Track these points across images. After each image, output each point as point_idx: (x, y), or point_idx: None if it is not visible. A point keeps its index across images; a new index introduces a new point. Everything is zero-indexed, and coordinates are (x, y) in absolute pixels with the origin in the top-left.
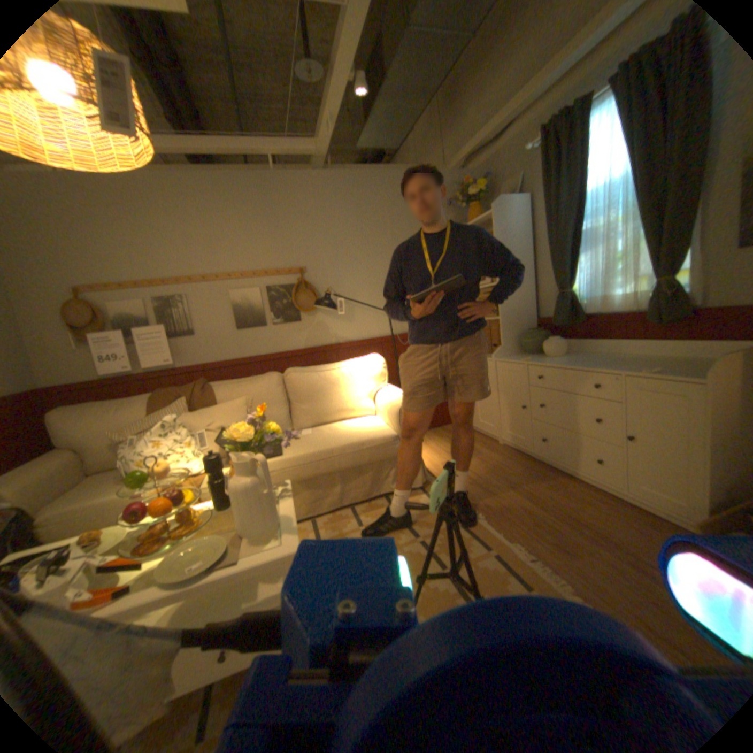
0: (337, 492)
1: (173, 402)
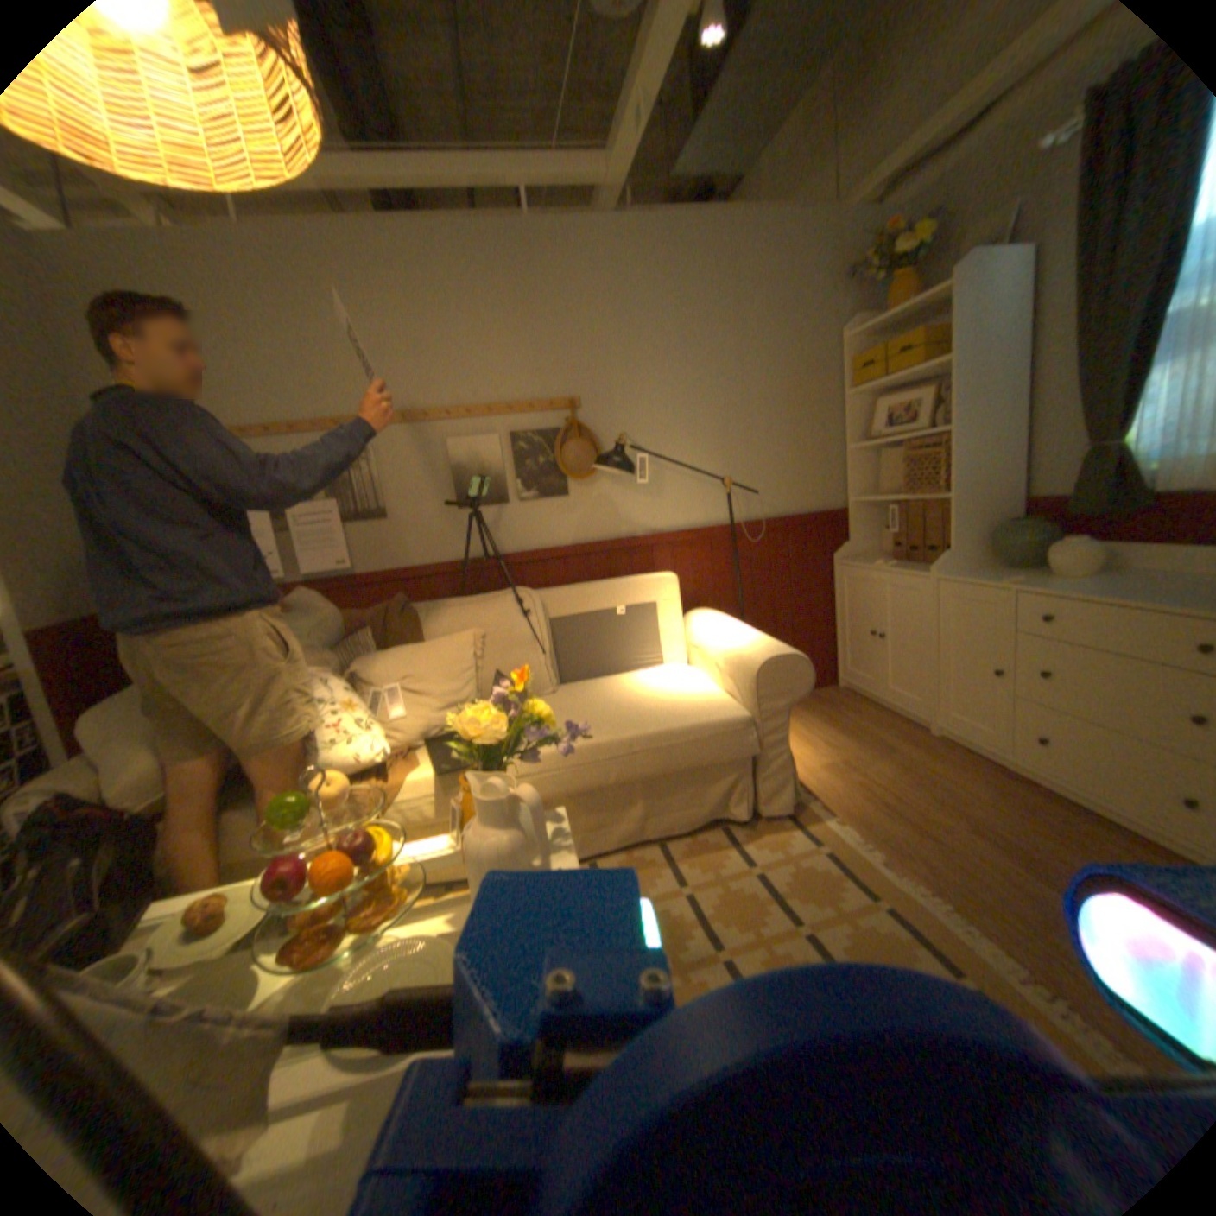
0: (636, 817)
1: (351, 638)
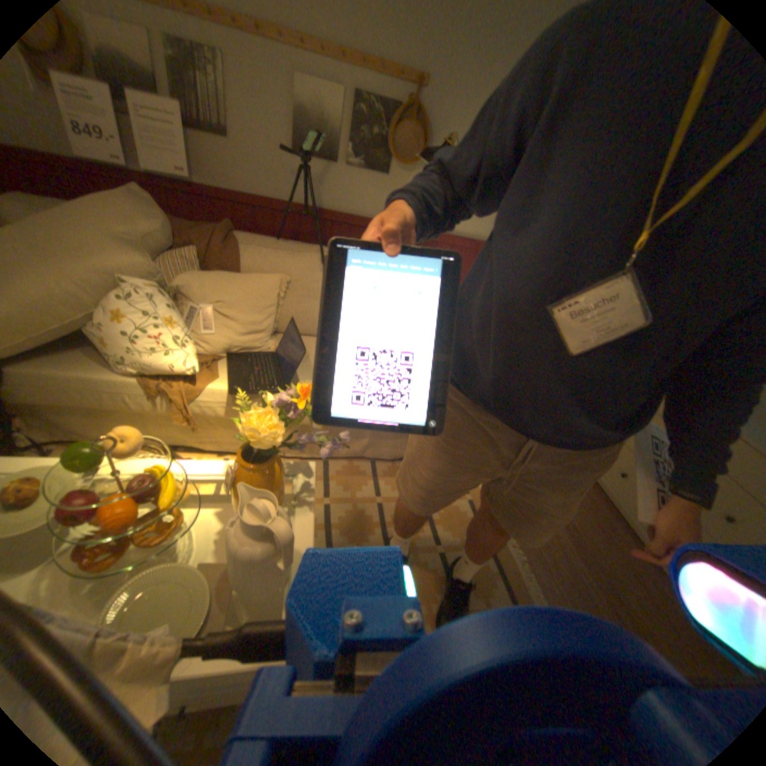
0: (362, 445)
1: (179, 250)
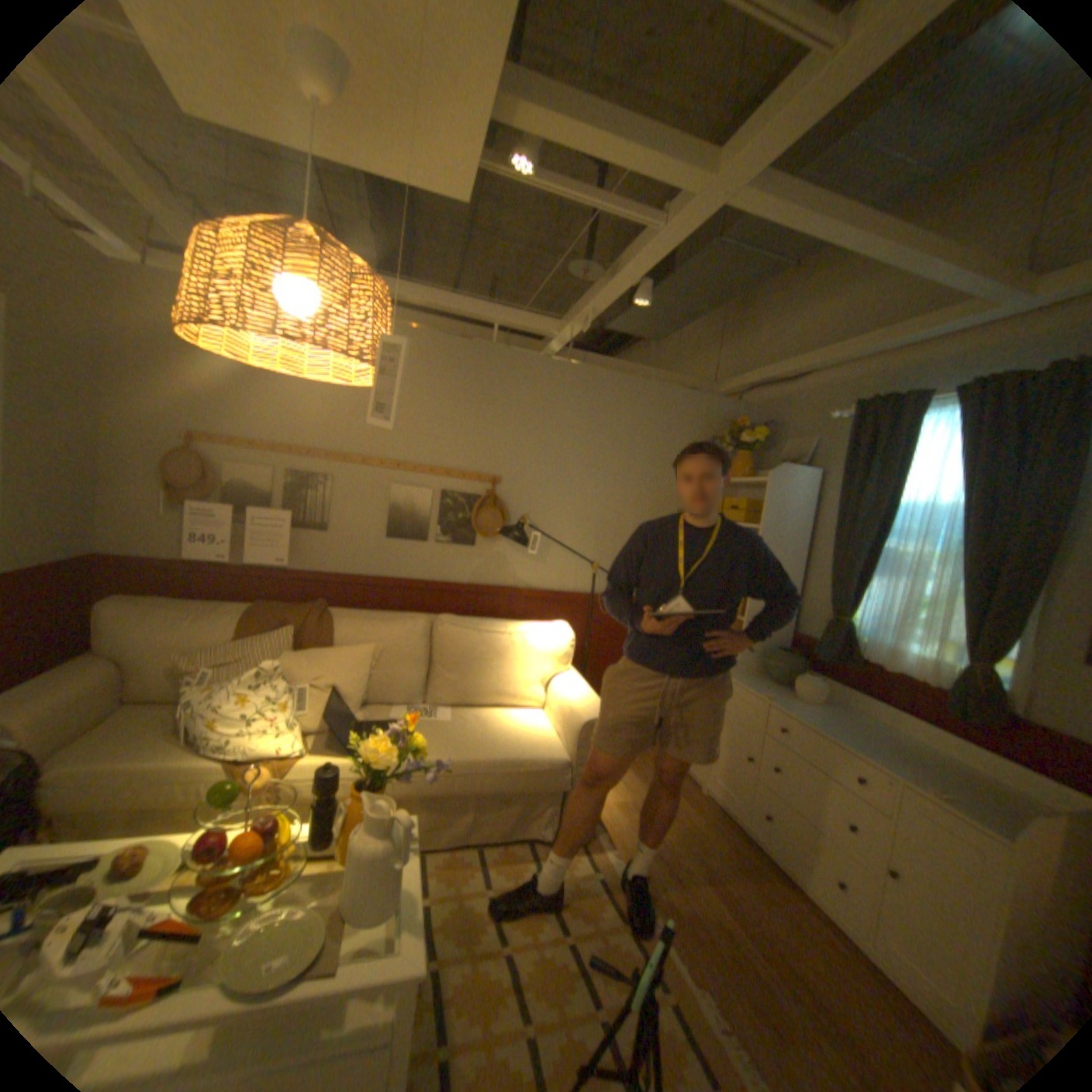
0: (467, 826)
1: (274, 632)
